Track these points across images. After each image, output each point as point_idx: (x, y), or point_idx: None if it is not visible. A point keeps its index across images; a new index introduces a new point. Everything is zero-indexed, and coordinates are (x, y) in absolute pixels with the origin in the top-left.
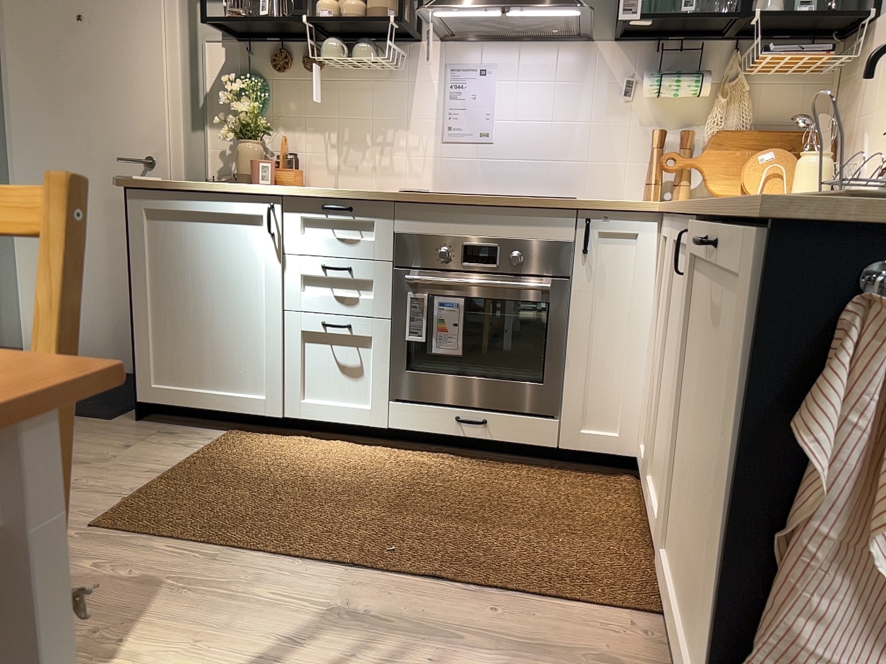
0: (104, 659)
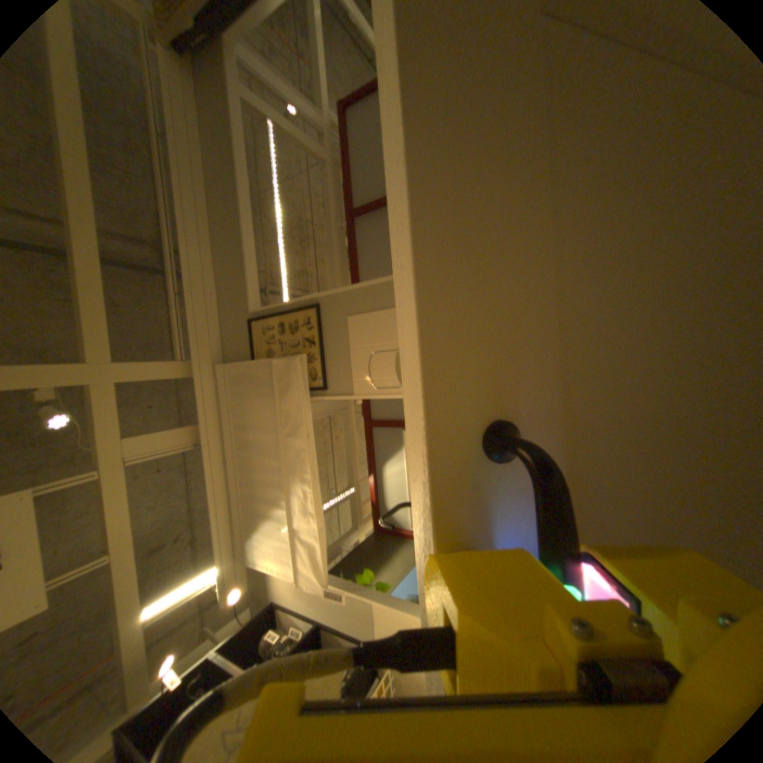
0: None
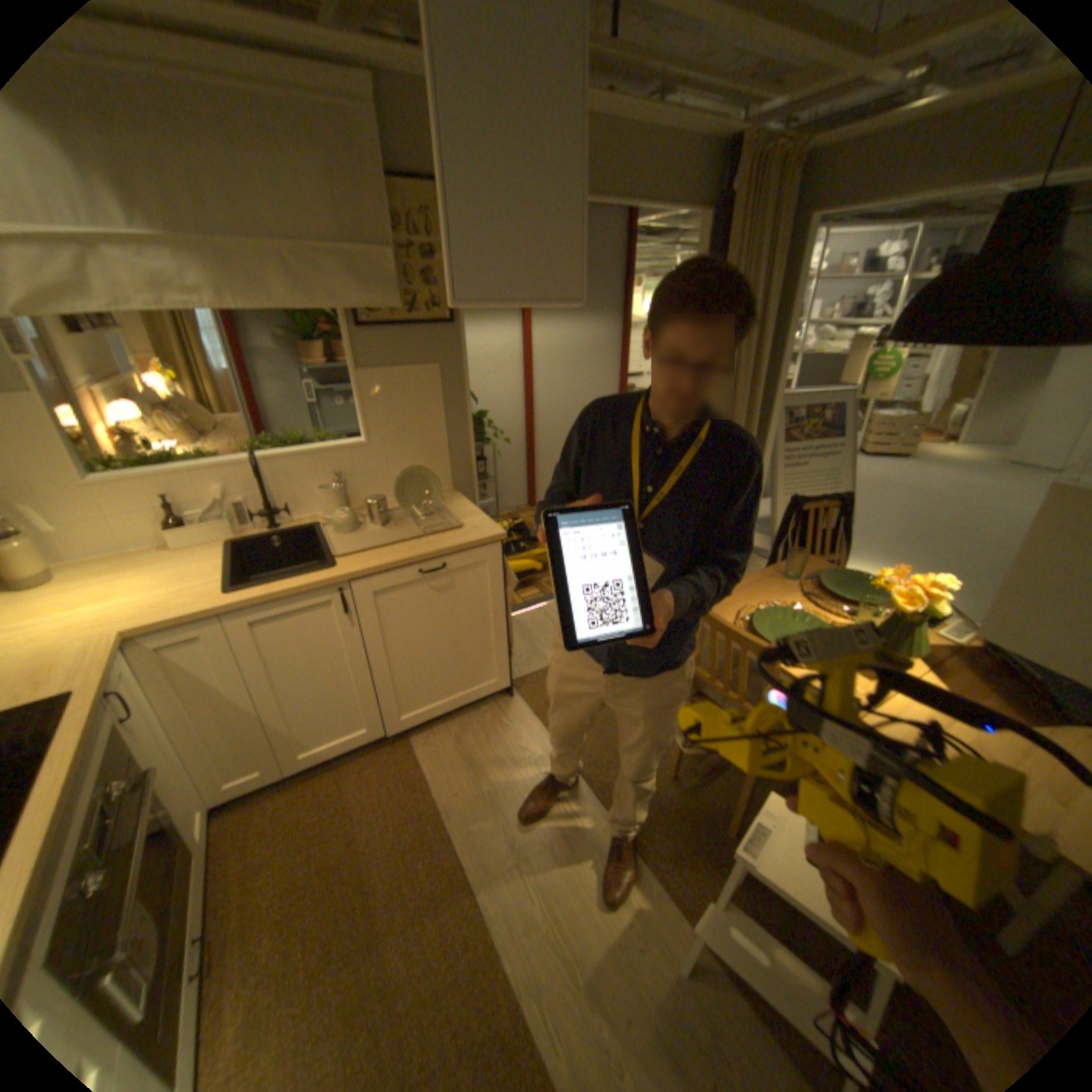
0: (638, 933)
